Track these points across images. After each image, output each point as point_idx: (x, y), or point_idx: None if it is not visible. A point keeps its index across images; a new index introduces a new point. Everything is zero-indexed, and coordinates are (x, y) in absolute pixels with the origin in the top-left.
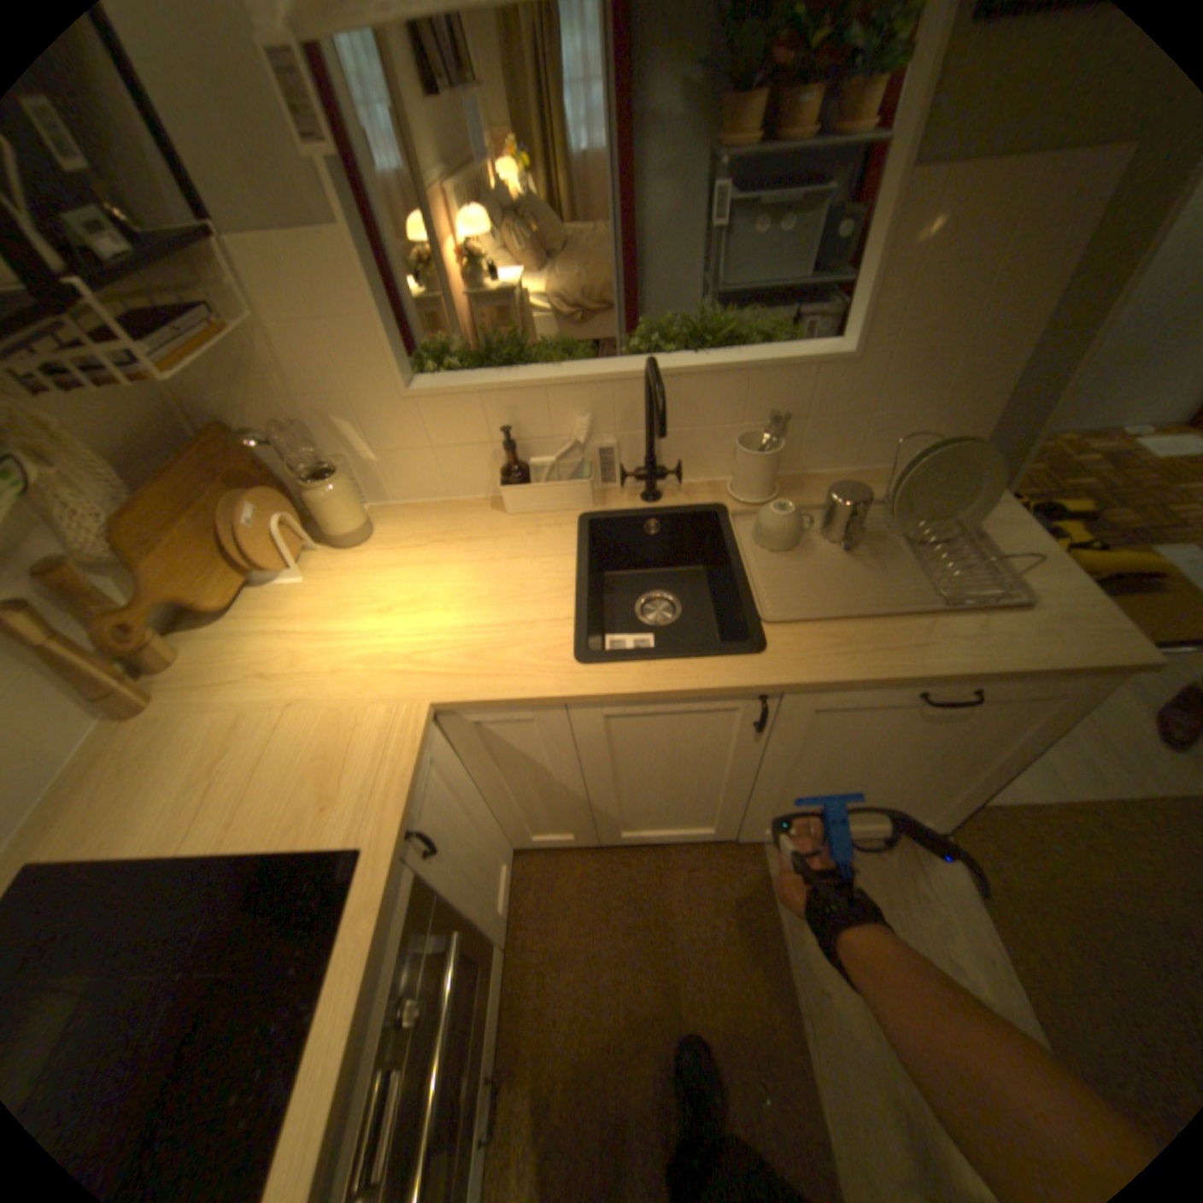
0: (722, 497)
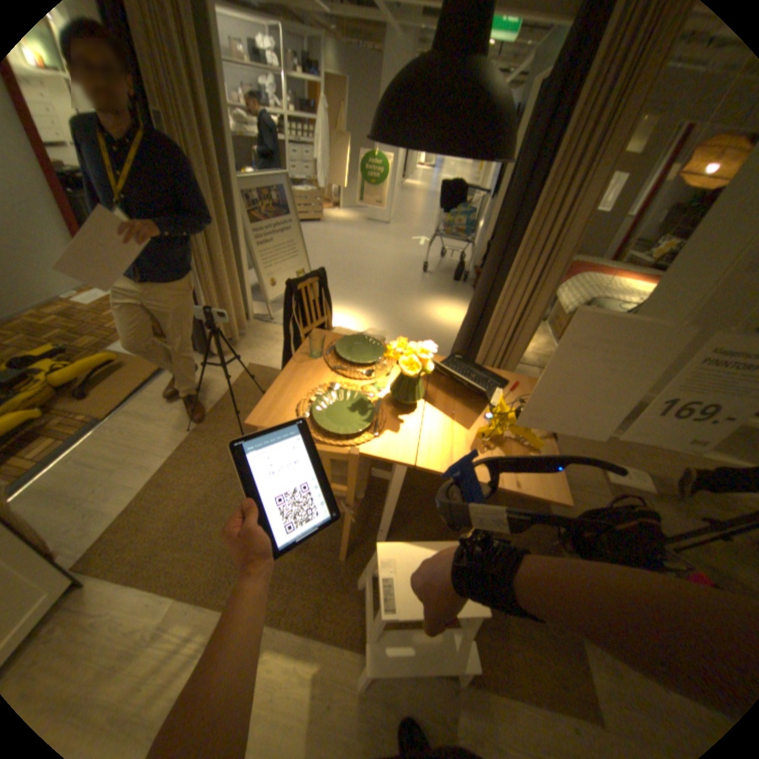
0: None
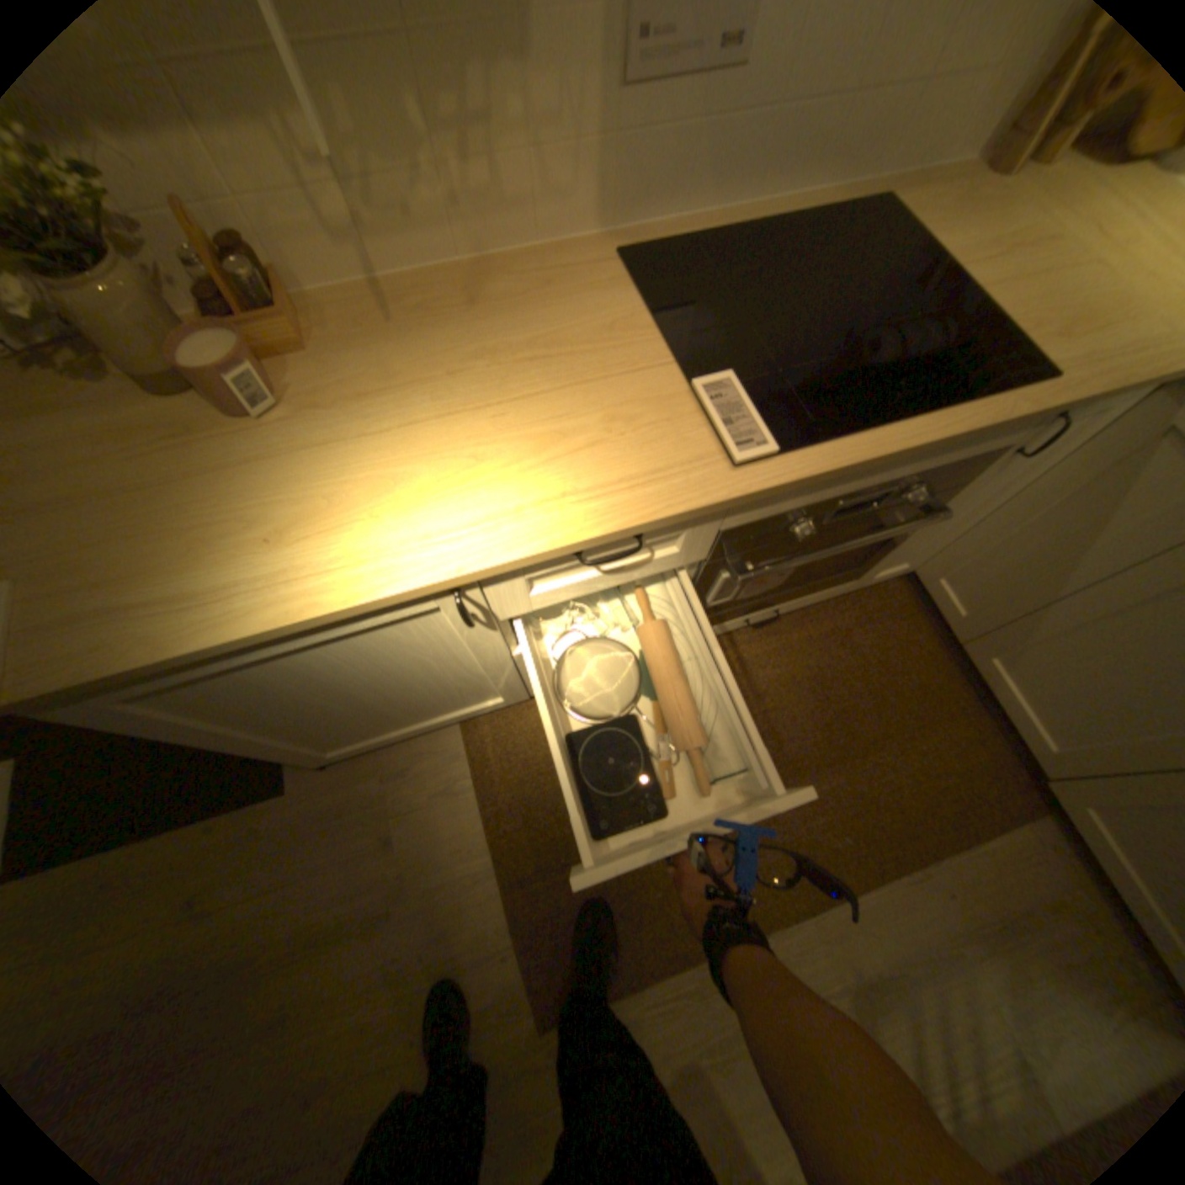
0: None
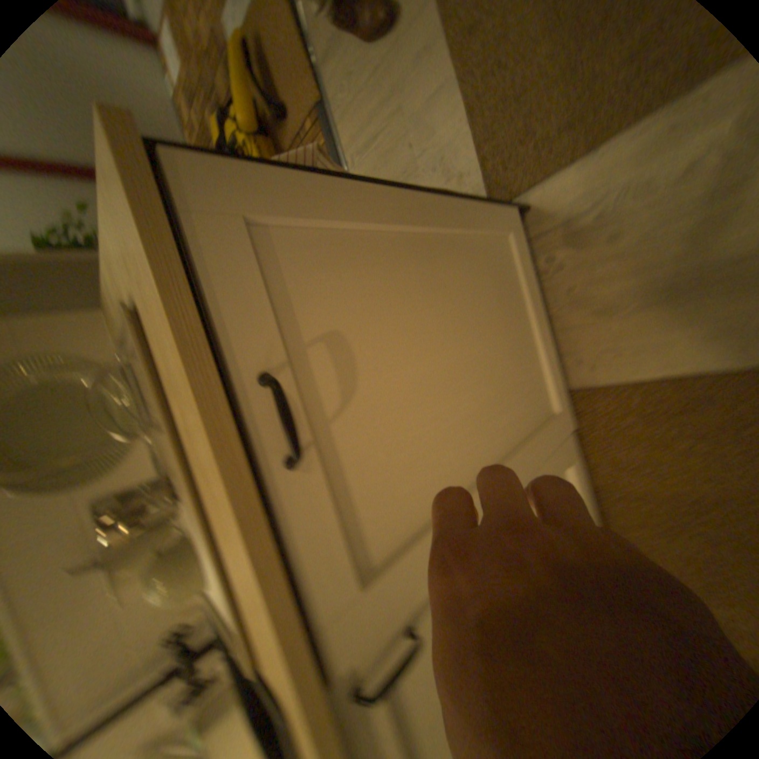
0: None
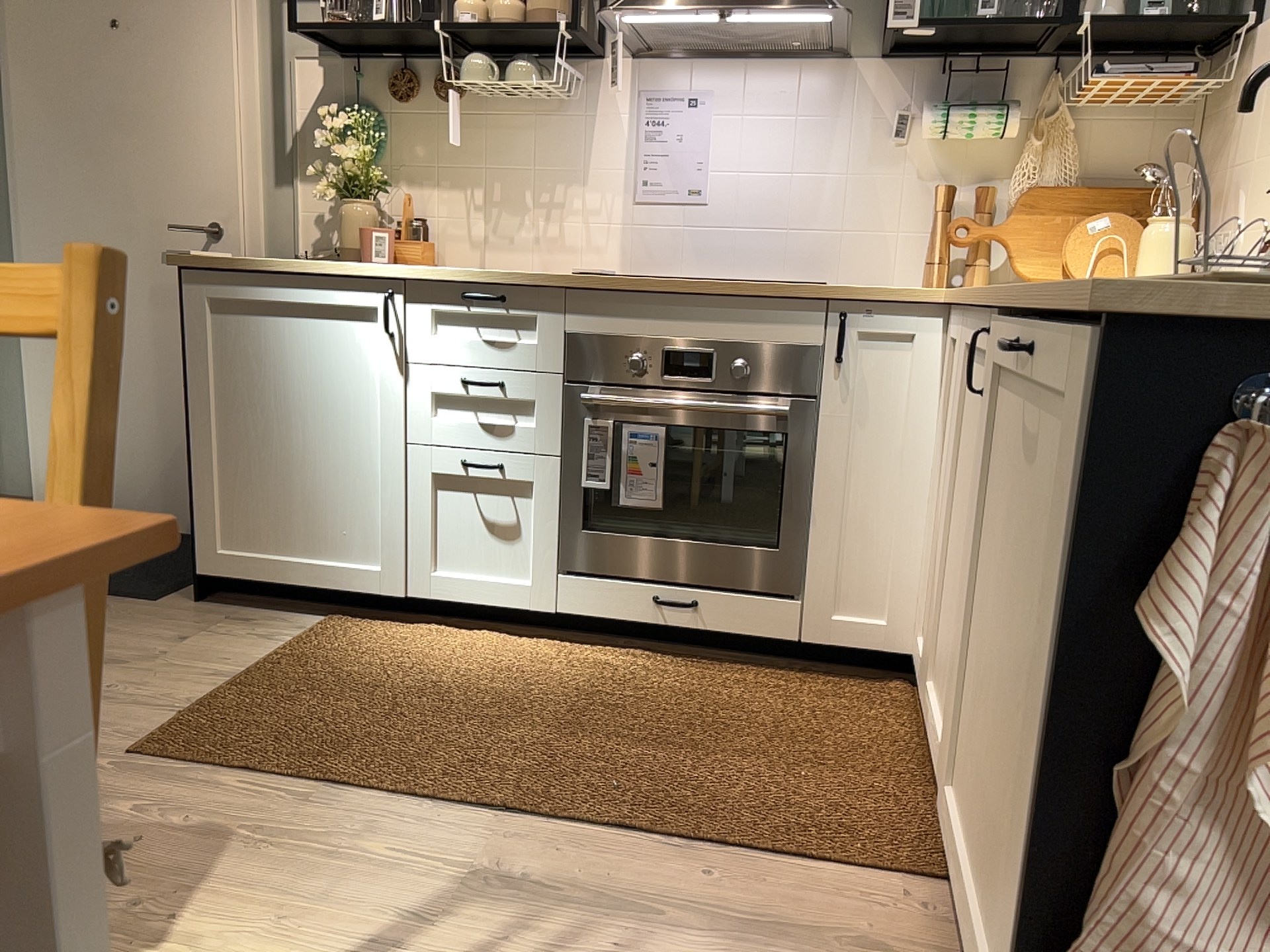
0: None
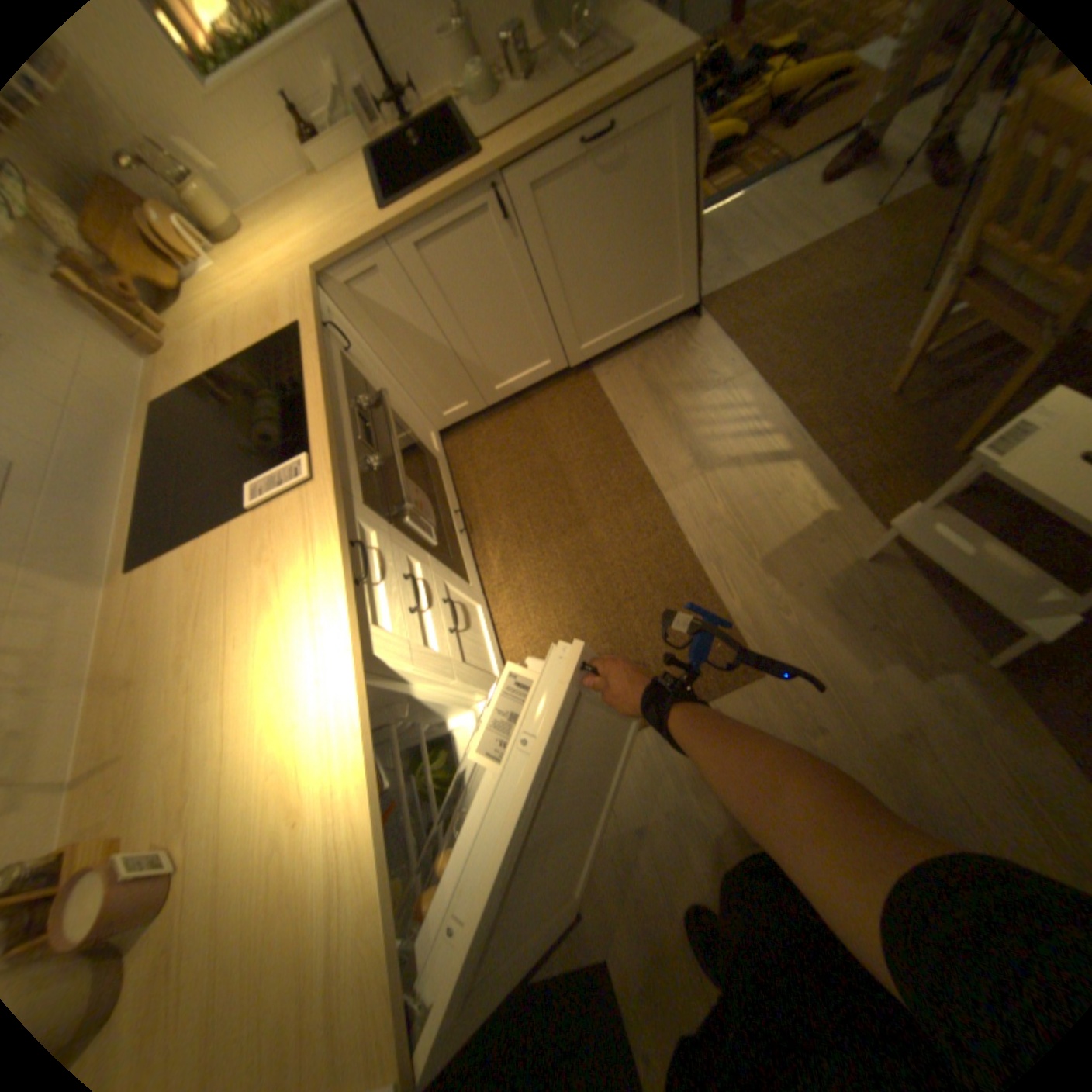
0: (449, 96)
